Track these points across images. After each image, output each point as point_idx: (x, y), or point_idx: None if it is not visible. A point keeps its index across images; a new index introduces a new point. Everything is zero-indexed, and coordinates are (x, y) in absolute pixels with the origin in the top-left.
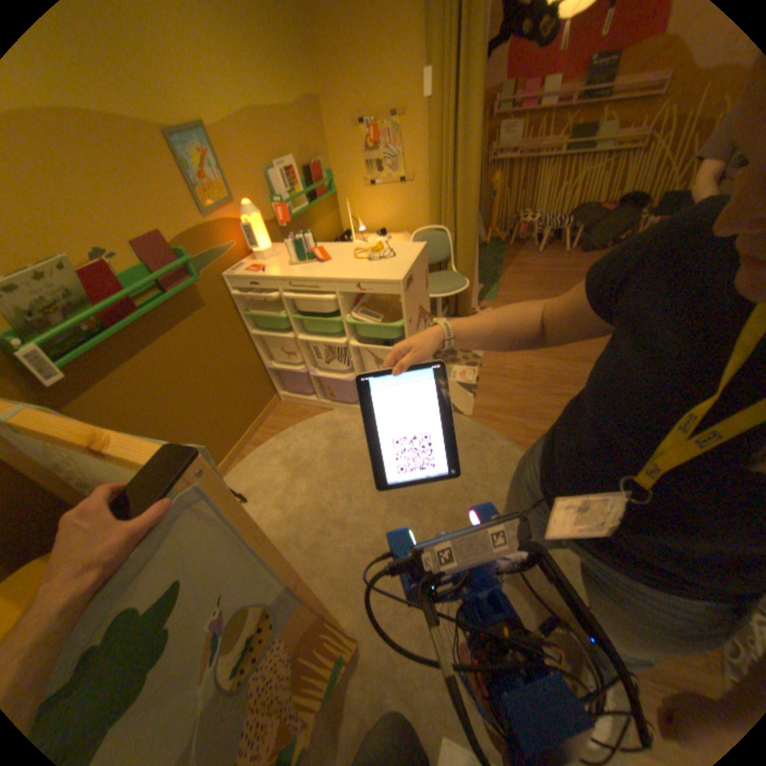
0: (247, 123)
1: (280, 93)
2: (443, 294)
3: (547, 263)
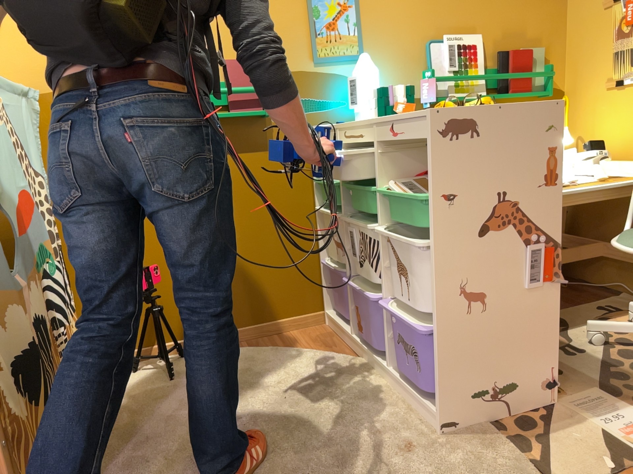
0: None
1: None
2: None
3: None
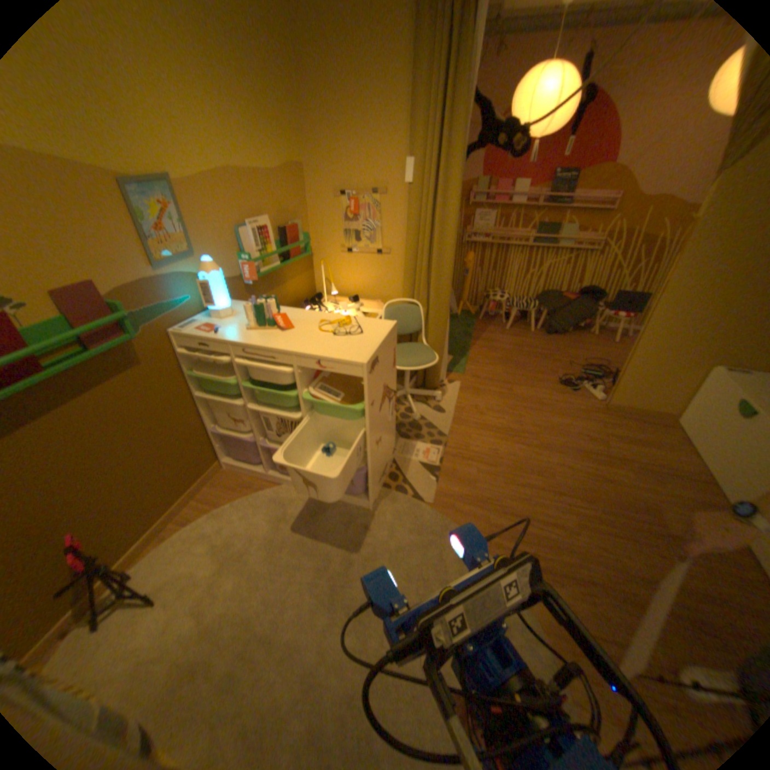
0: (222, 181)
1: (263, 158)
2: (412, 368)
3: (514, 341)
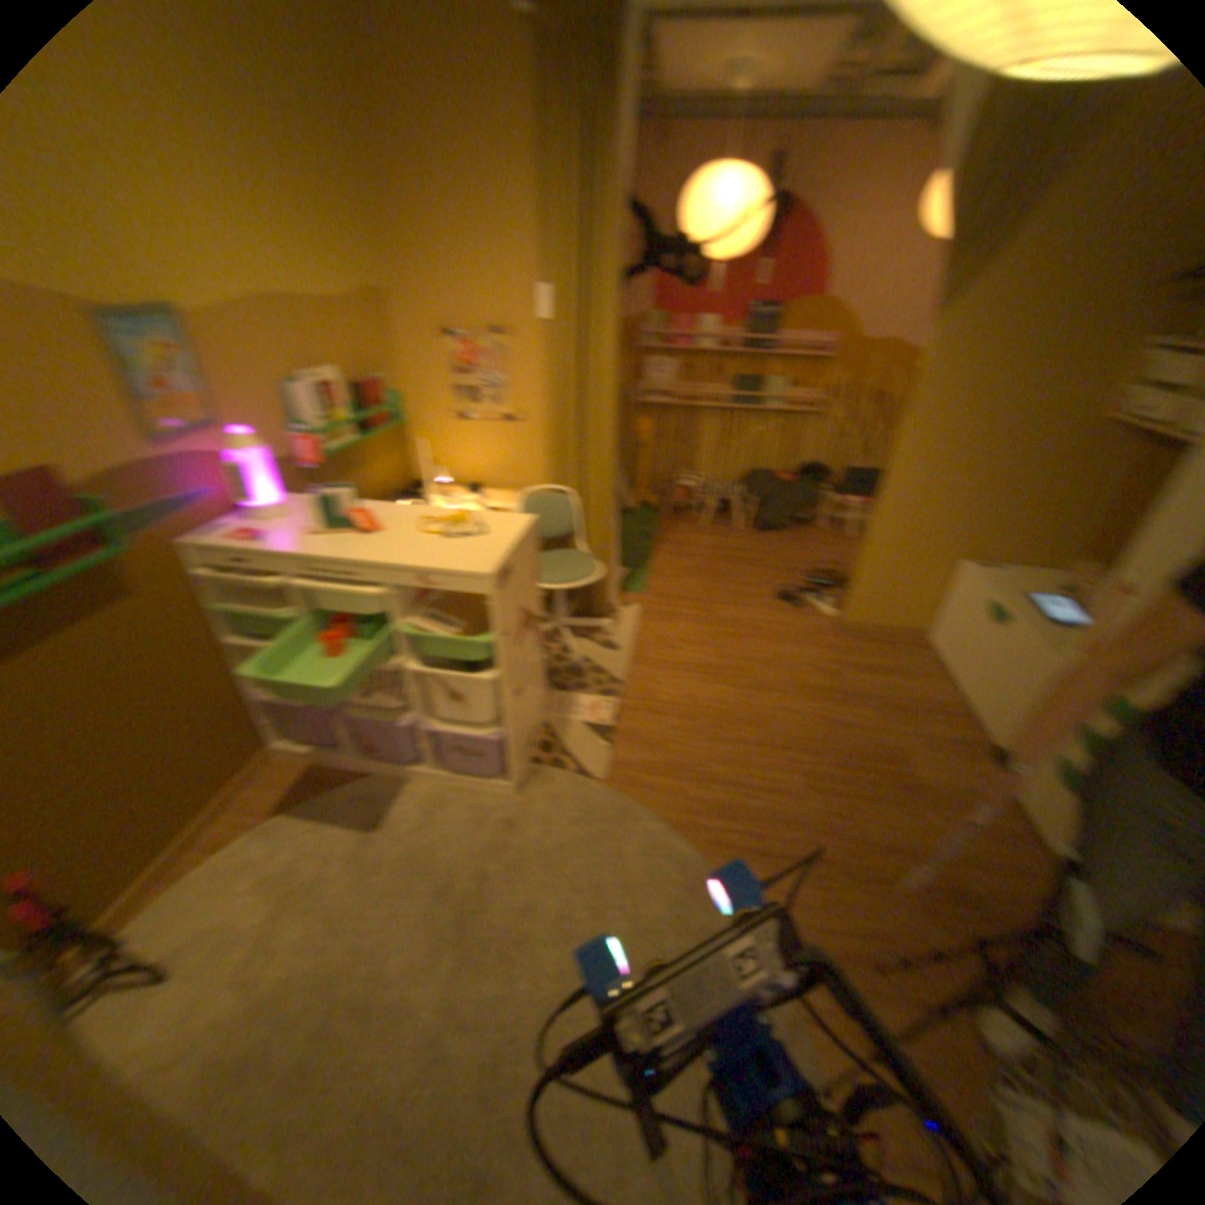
0: (252, 314)
1: (316, 280)
2: (562, 585)
3: (710, 542)
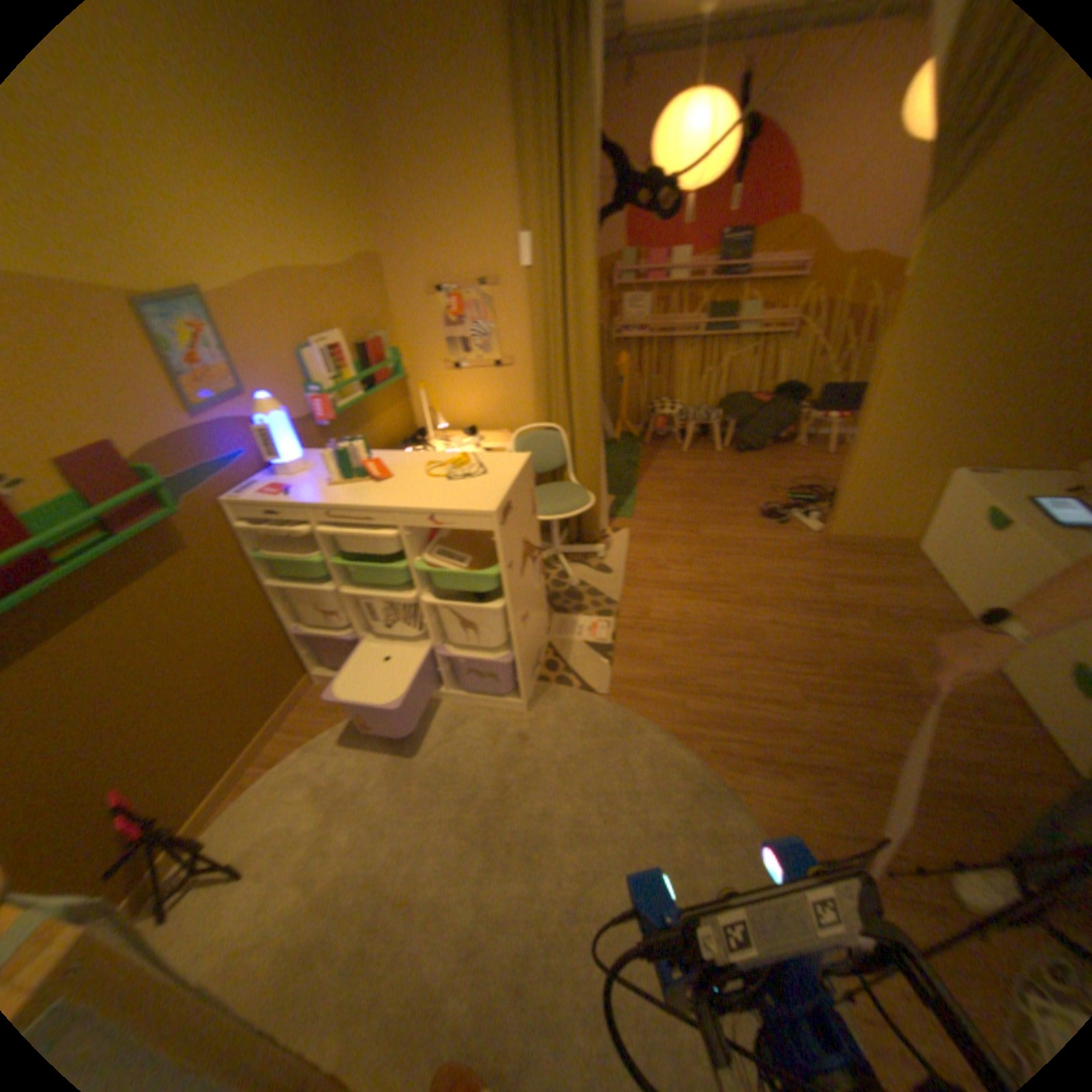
0: (270, 288)
1: (322, 252)
2: (559, 516)
3: (694, 466)
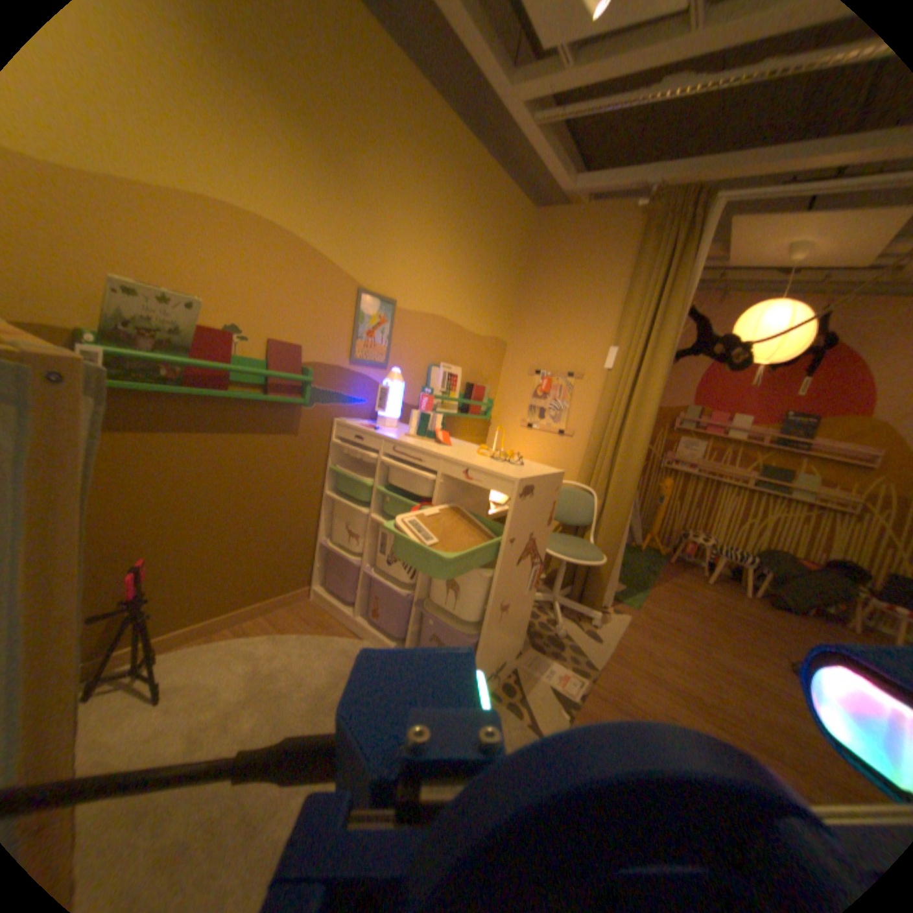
0: (435, 327)
1: (475, 325)
2: (570, 560)
3: (720, 600)
